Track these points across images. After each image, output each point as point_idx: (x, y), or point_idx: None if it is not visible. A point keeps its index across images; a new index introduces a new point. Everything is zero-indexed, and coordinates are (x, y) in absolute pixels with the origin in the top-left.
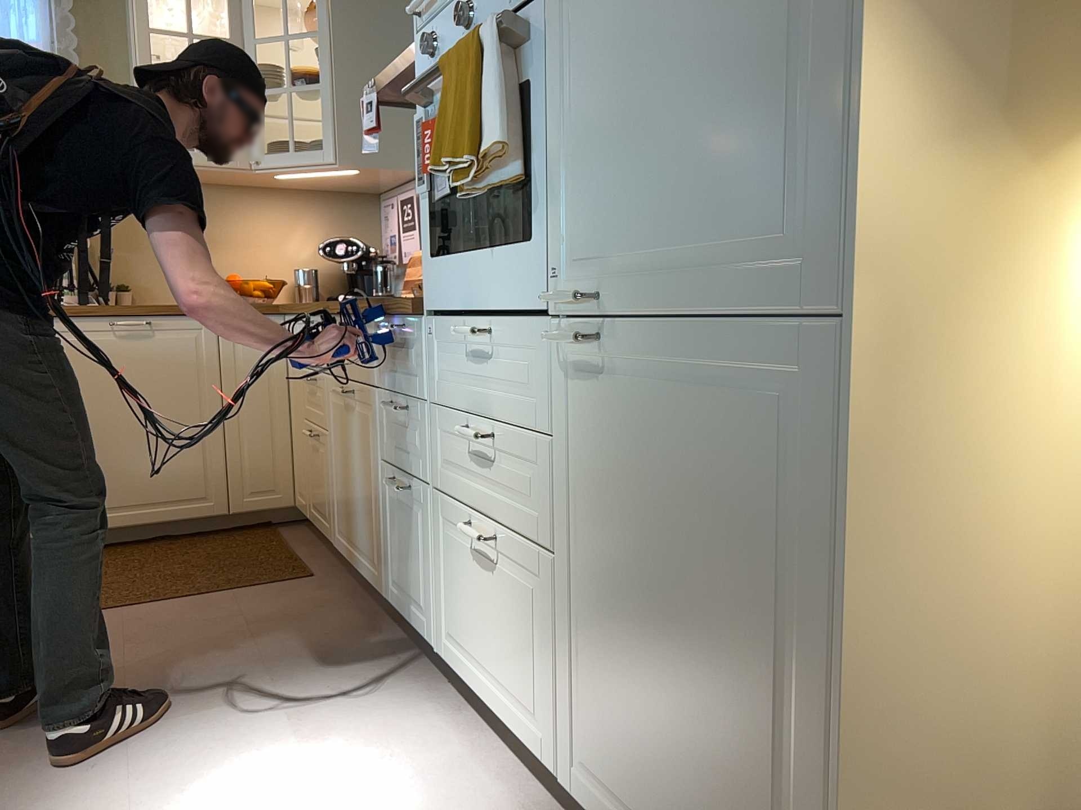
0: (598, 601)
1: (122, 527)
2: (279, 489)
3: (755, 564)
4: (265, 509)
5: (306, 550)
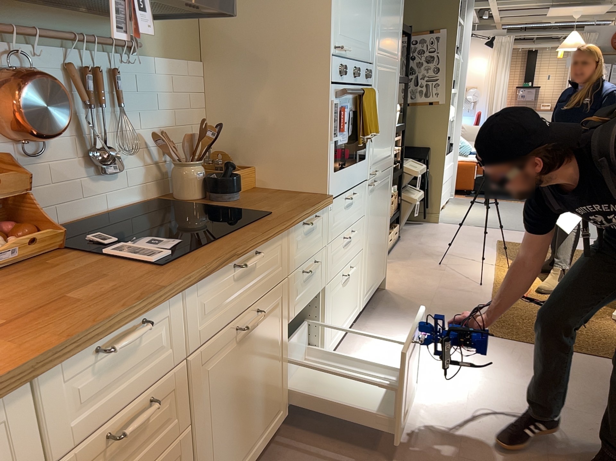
0: (369, 245)
1: None
2: None
3: (384, 209)
4: None
5: None
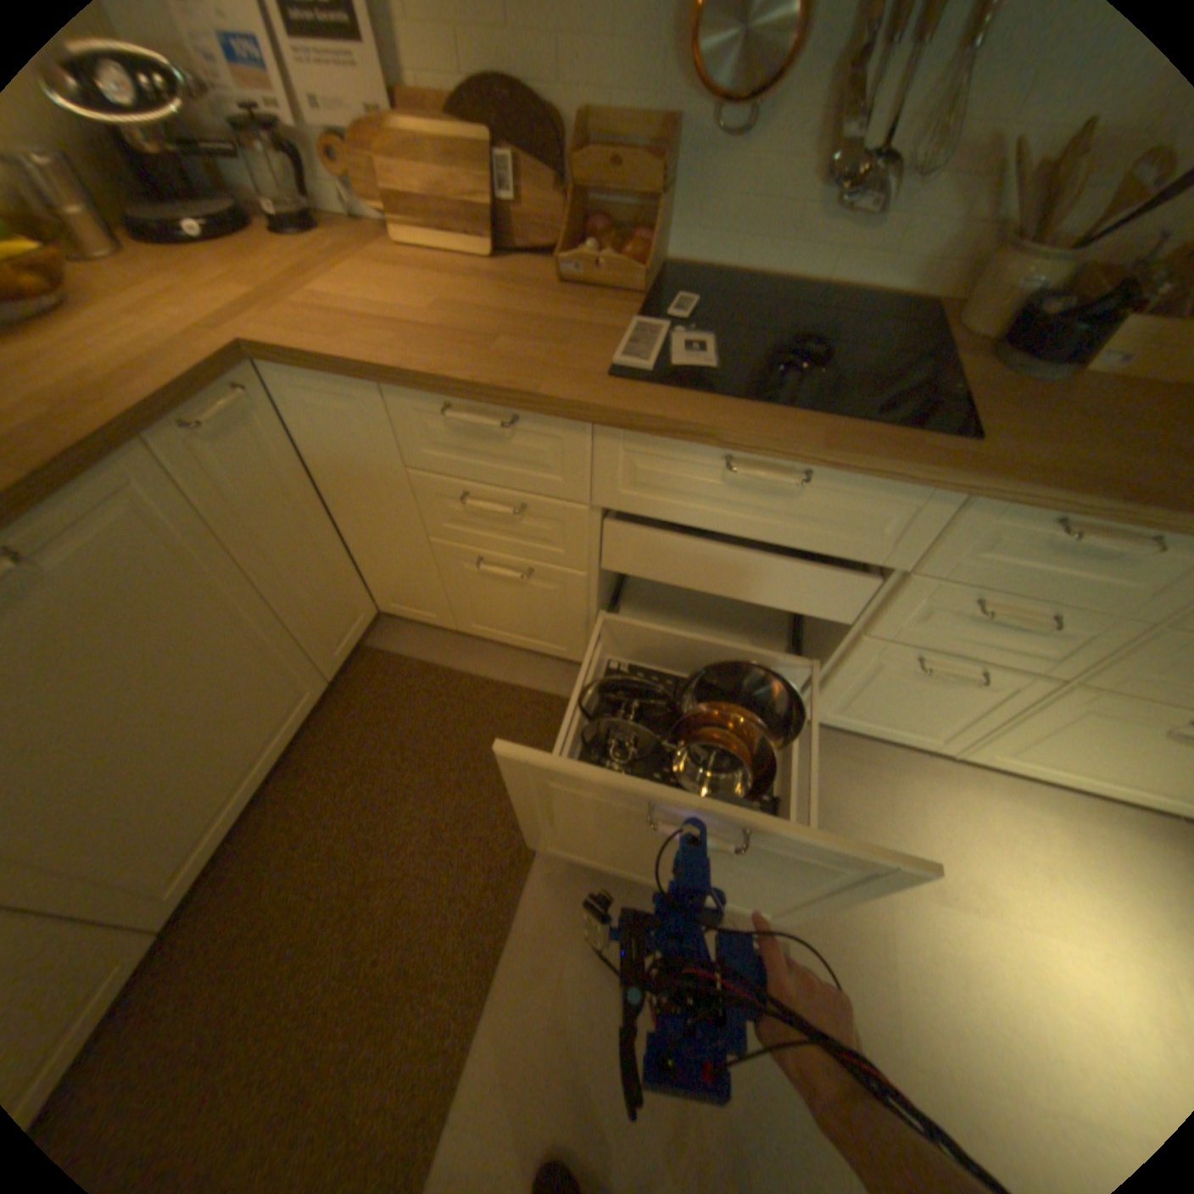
0: None
1: (230, 825)
2: (358, 611)
3: None
4: (355, 642)
5: (482, 663)
